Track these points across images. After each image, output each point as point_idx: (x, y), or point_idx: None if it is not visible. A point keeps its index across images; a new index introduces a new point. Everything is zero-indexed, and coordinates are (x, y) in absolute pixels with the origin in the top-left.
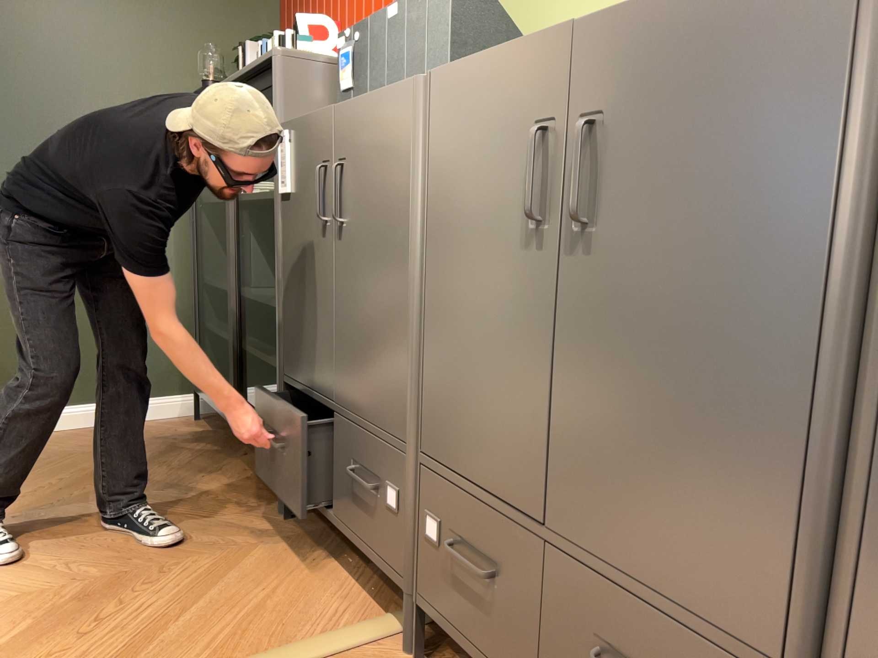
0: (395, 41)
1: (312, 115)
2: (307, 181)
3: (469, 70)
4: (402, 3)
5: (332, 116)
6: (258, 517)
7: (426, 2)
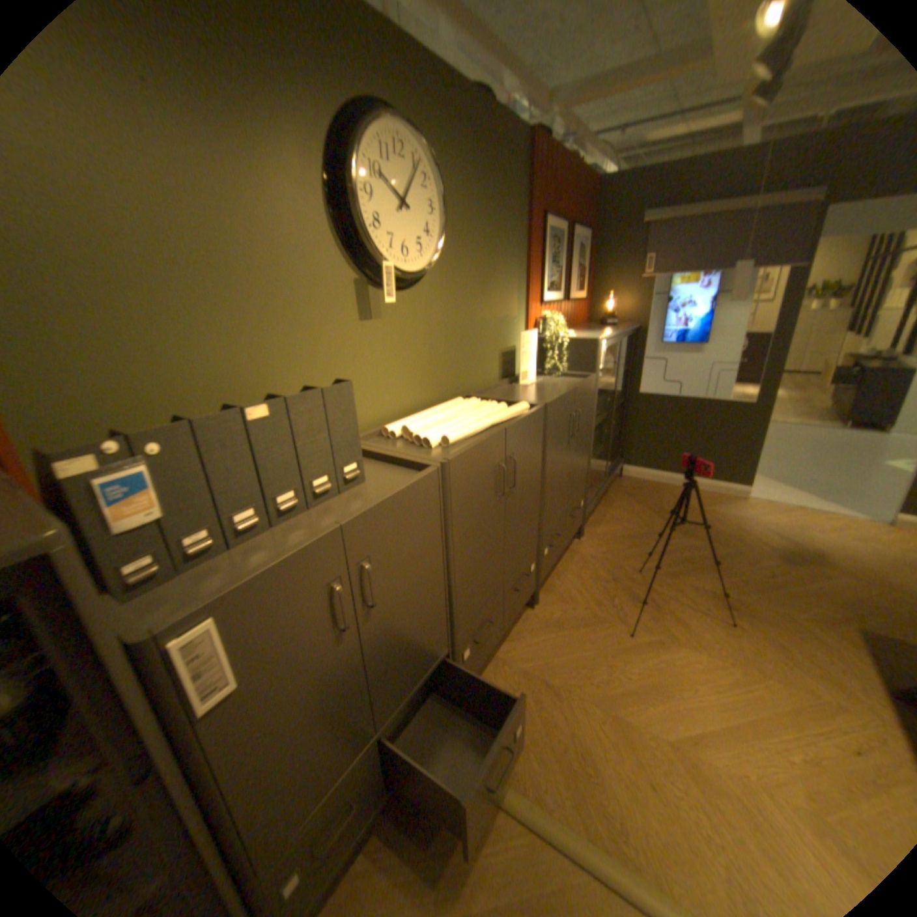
0: (270, 438)
1: (281, 558)
2: (291, 629)
3: (471, 453)
4: (276, 401)
5: (338, 534)
6: None
7: (323, 402)
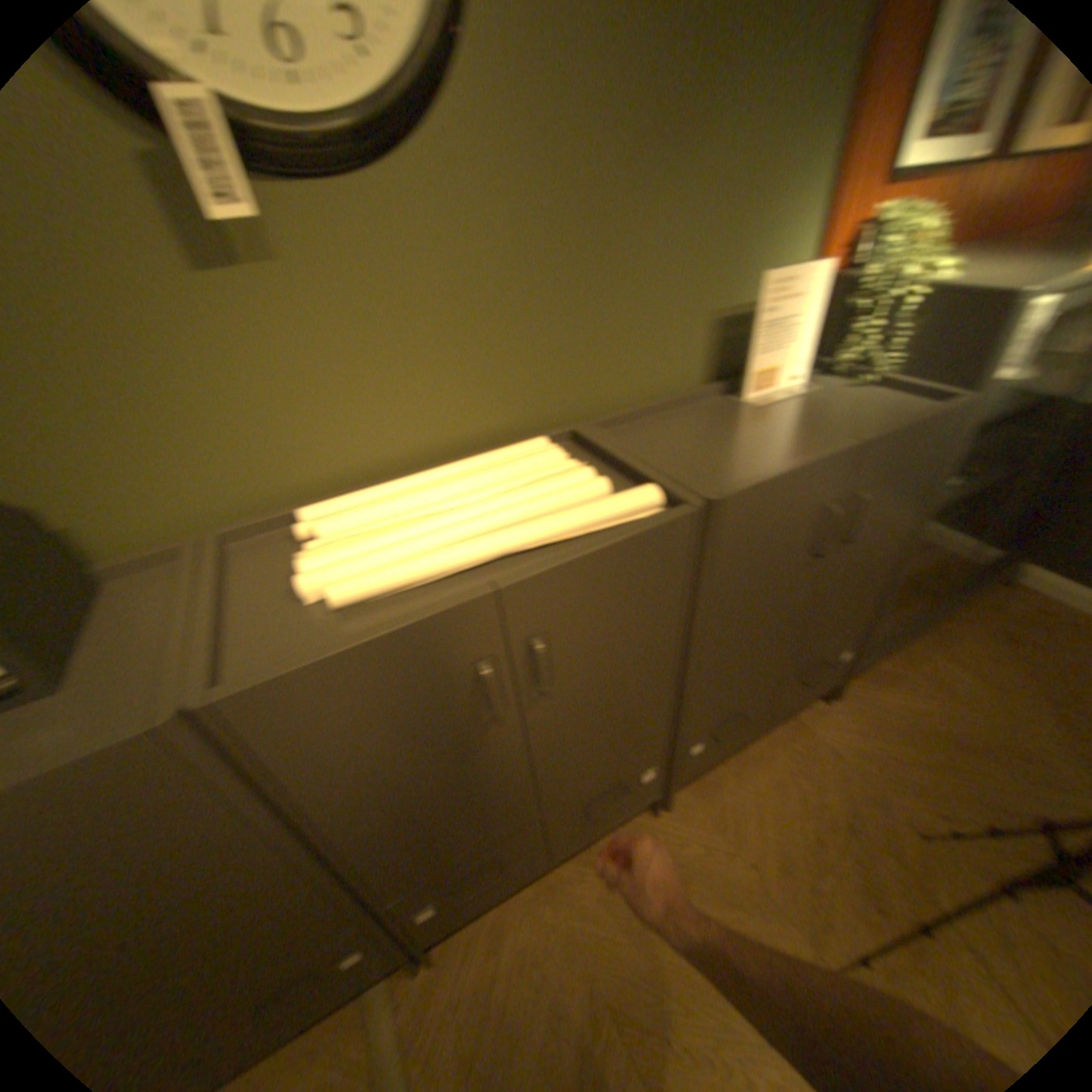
0: None
1: None
2: None
3: (329, 666)
4: None
5: None
6: None
7: None
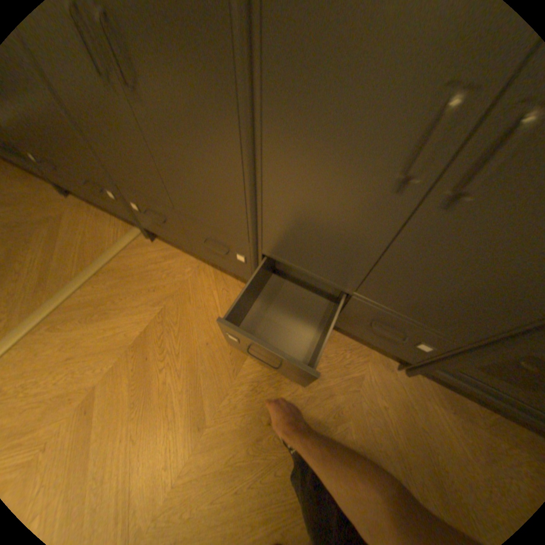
0: None
1: None
2: None
3: None
4: None
5: None
6: (52, 199)
7: None
